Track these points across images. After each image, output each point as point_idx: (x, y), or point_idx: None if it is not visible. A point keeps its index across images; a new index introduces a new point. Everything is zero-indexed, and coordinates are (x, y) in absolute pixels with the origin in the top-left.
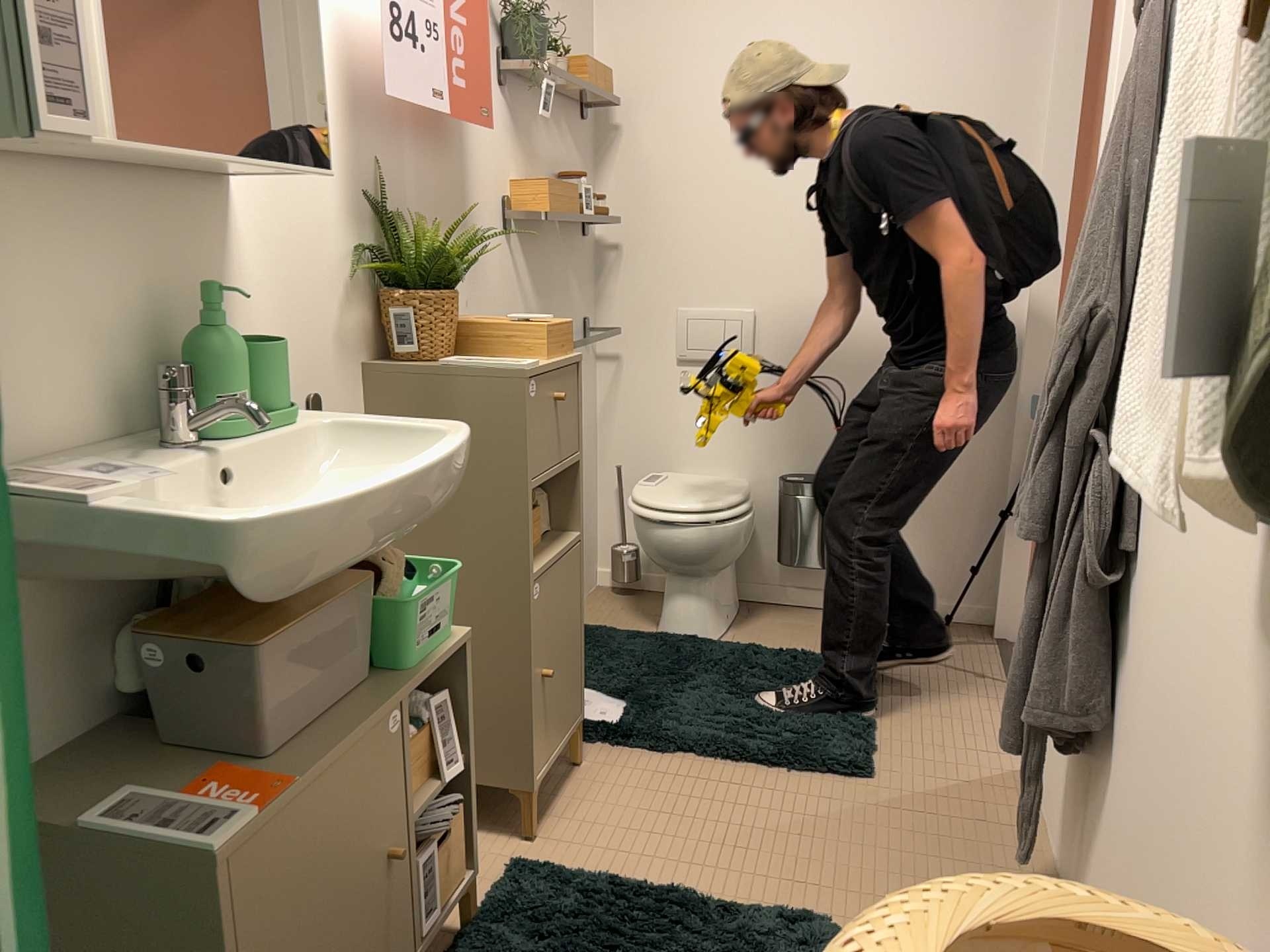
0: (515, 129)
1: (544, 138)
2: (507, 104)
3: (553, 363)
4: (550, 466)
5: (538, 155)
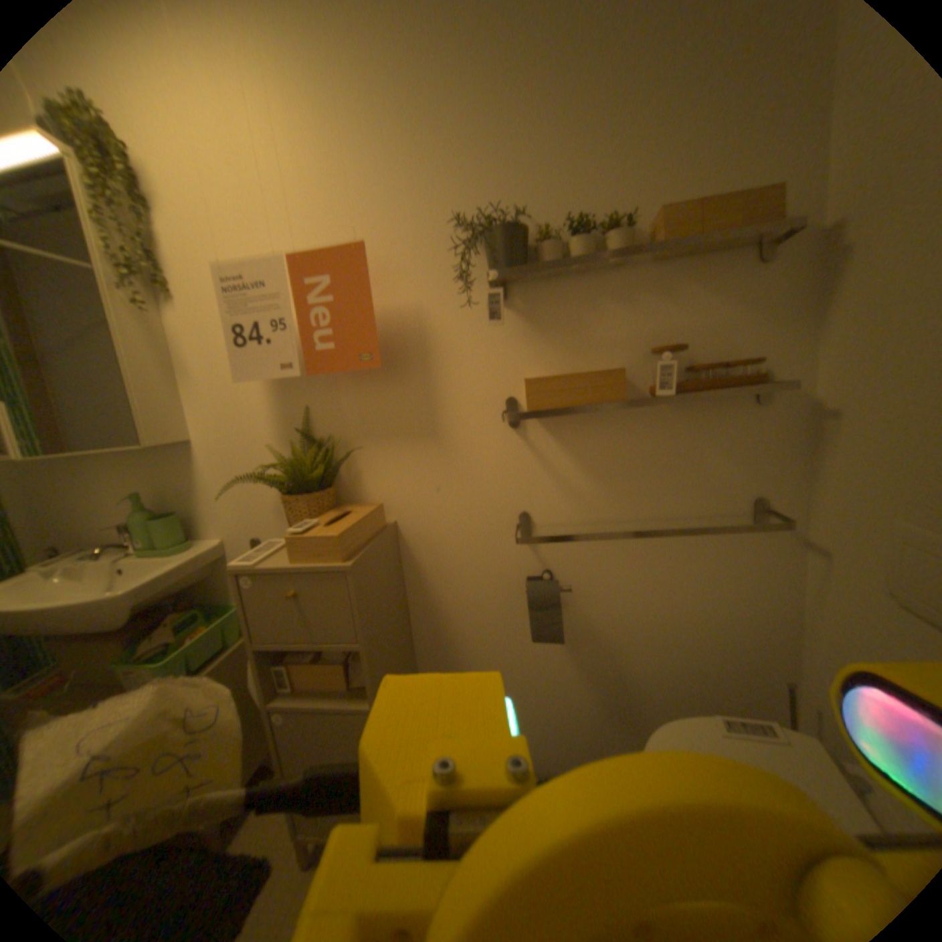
0: (536, 324)
1: (619, 313)
2: (515, 307)
3: (284, 567)
4: (288, 642)
5: (598, 336)
